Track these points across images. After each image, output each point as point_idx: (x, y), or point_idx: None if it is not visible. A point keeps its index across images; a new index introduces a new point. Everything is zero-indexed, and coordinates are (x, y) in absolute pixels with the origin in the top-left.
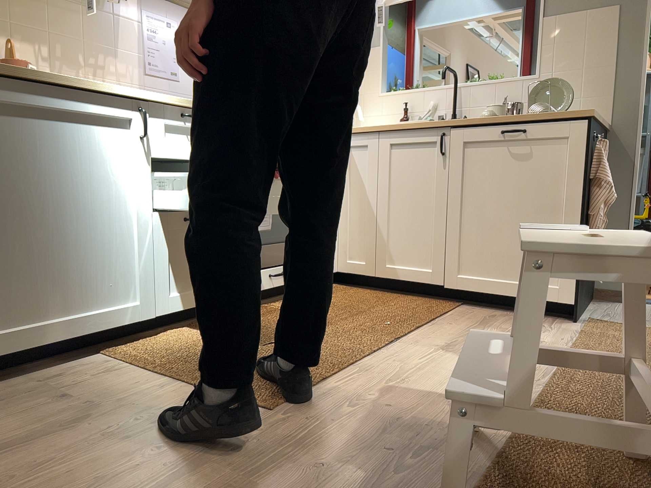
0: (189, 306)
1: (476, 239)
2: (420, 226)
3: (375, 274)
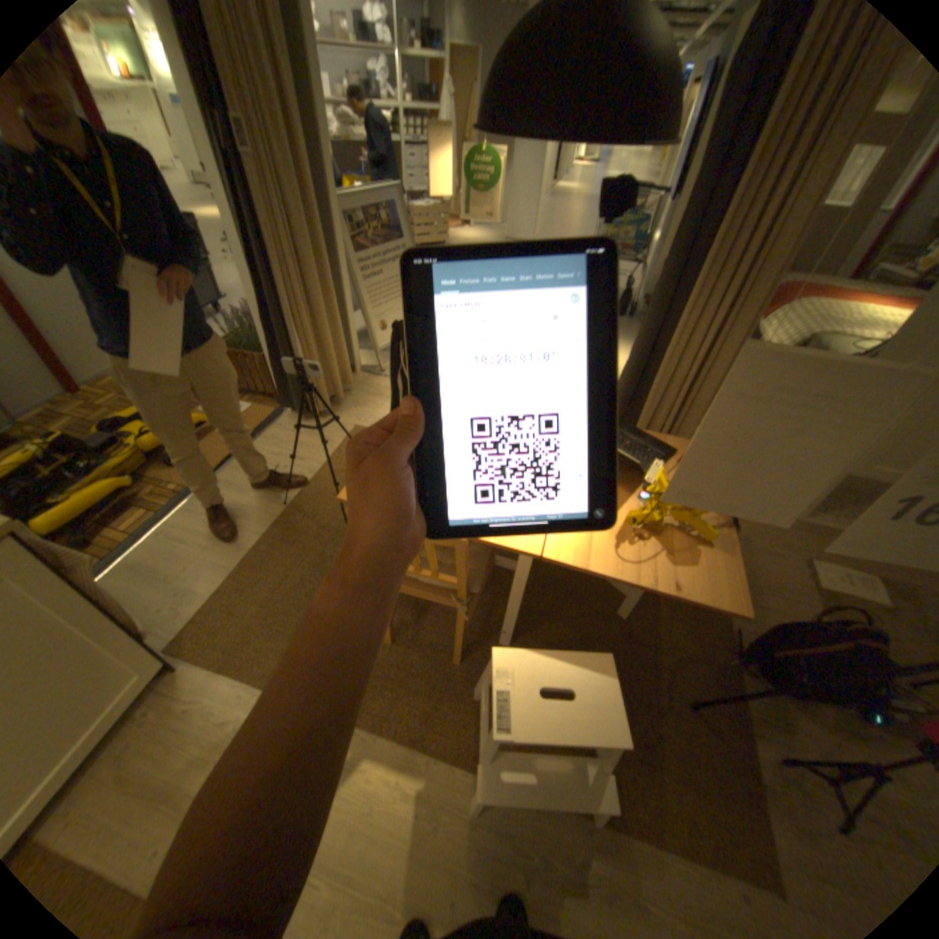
0: None
1: None
2: None
3: None
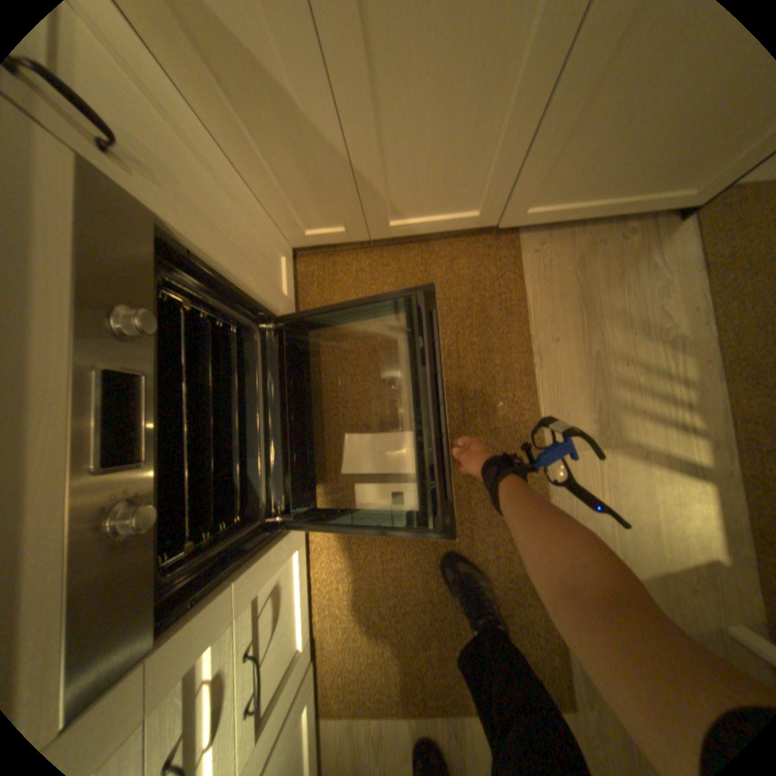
0: (305, 605)
1: (588, 154)
2: (460, 152)
3: (366, 237)
